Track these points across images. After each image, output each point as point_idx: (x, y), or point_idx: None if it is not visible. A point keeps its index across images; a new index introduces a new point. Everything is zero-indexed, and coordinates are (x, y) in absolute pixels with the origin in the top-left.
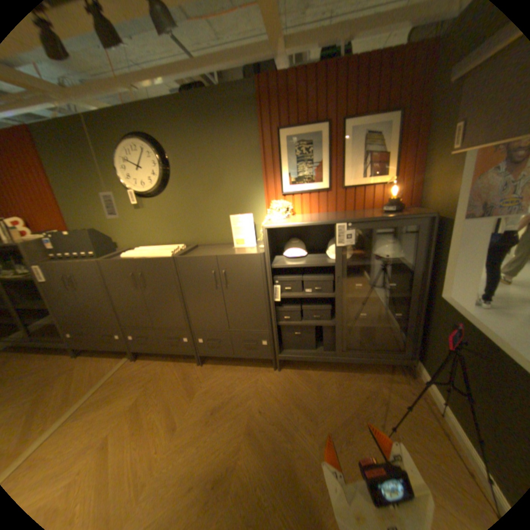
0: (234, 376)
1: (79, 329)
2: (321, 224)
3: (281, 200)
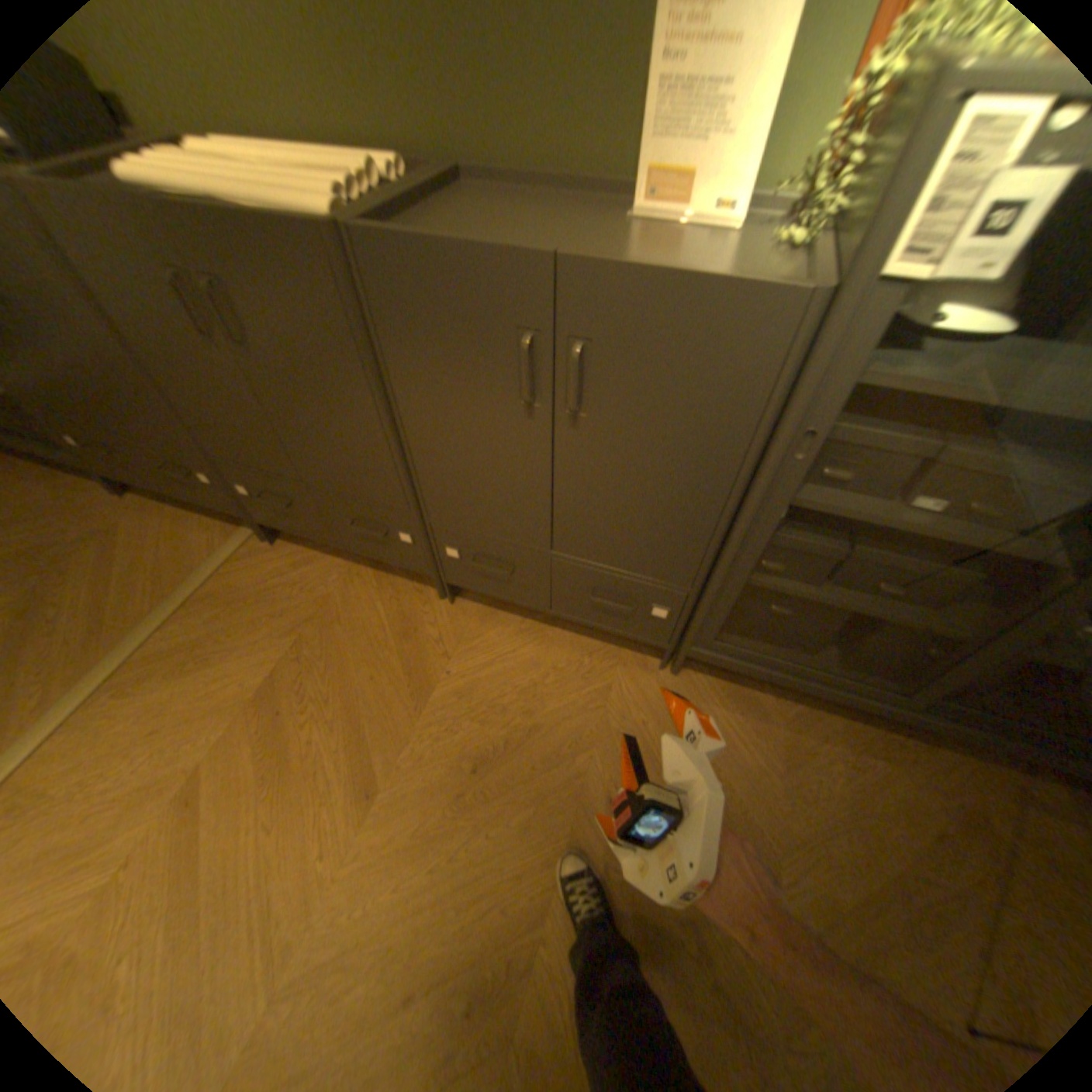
0: (544, 657)
1: (95, 433)
2: None
3: None
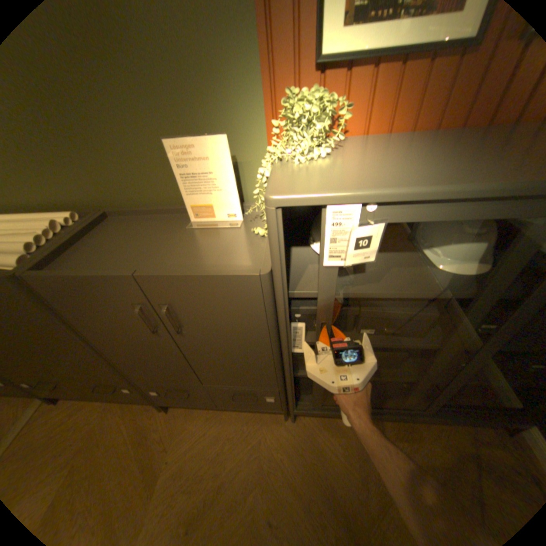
0: (221, 434)
1: None
2: (494, 194)
3: (316, 87)
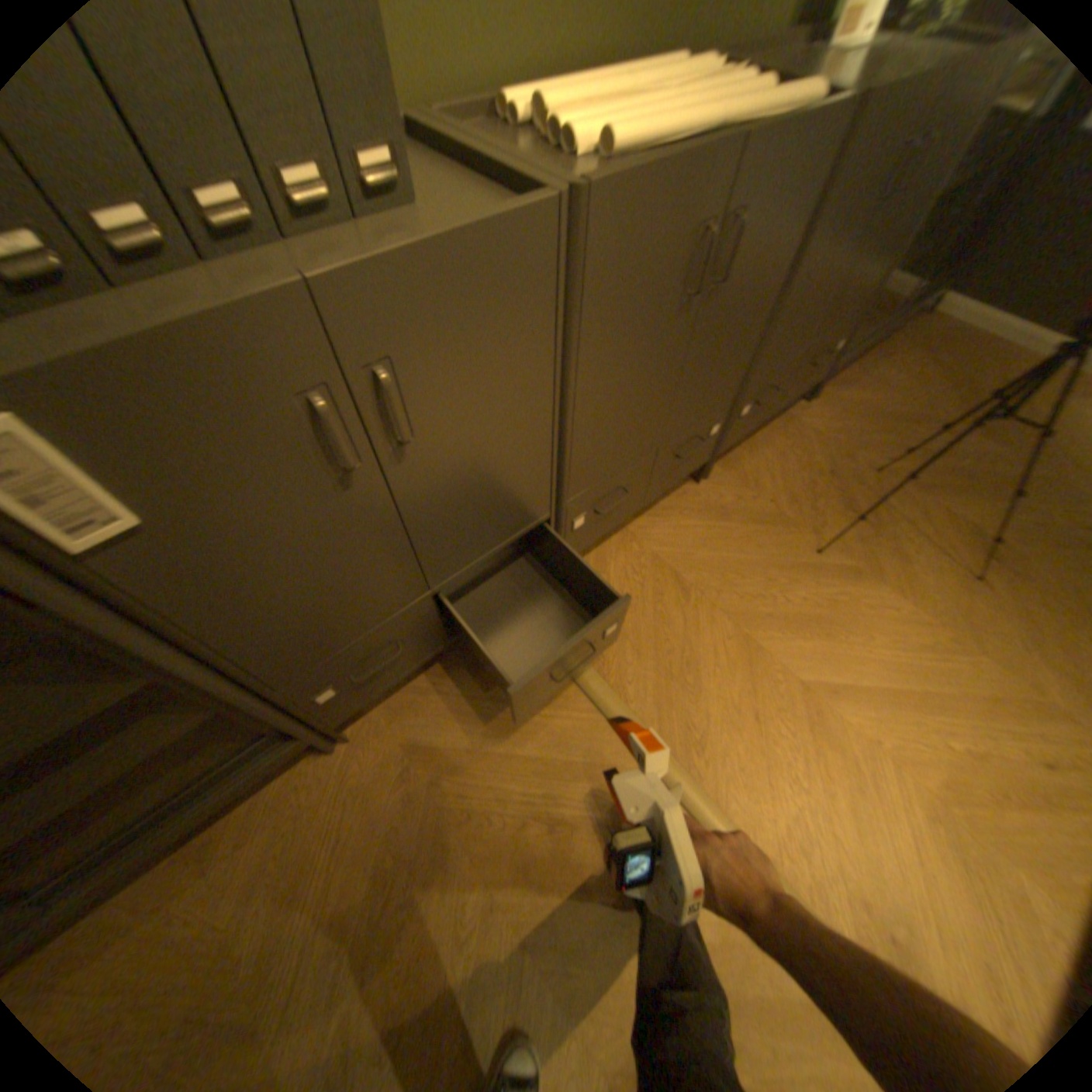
0: (778, 449)
1: (393, 627)
2: None
3: None
